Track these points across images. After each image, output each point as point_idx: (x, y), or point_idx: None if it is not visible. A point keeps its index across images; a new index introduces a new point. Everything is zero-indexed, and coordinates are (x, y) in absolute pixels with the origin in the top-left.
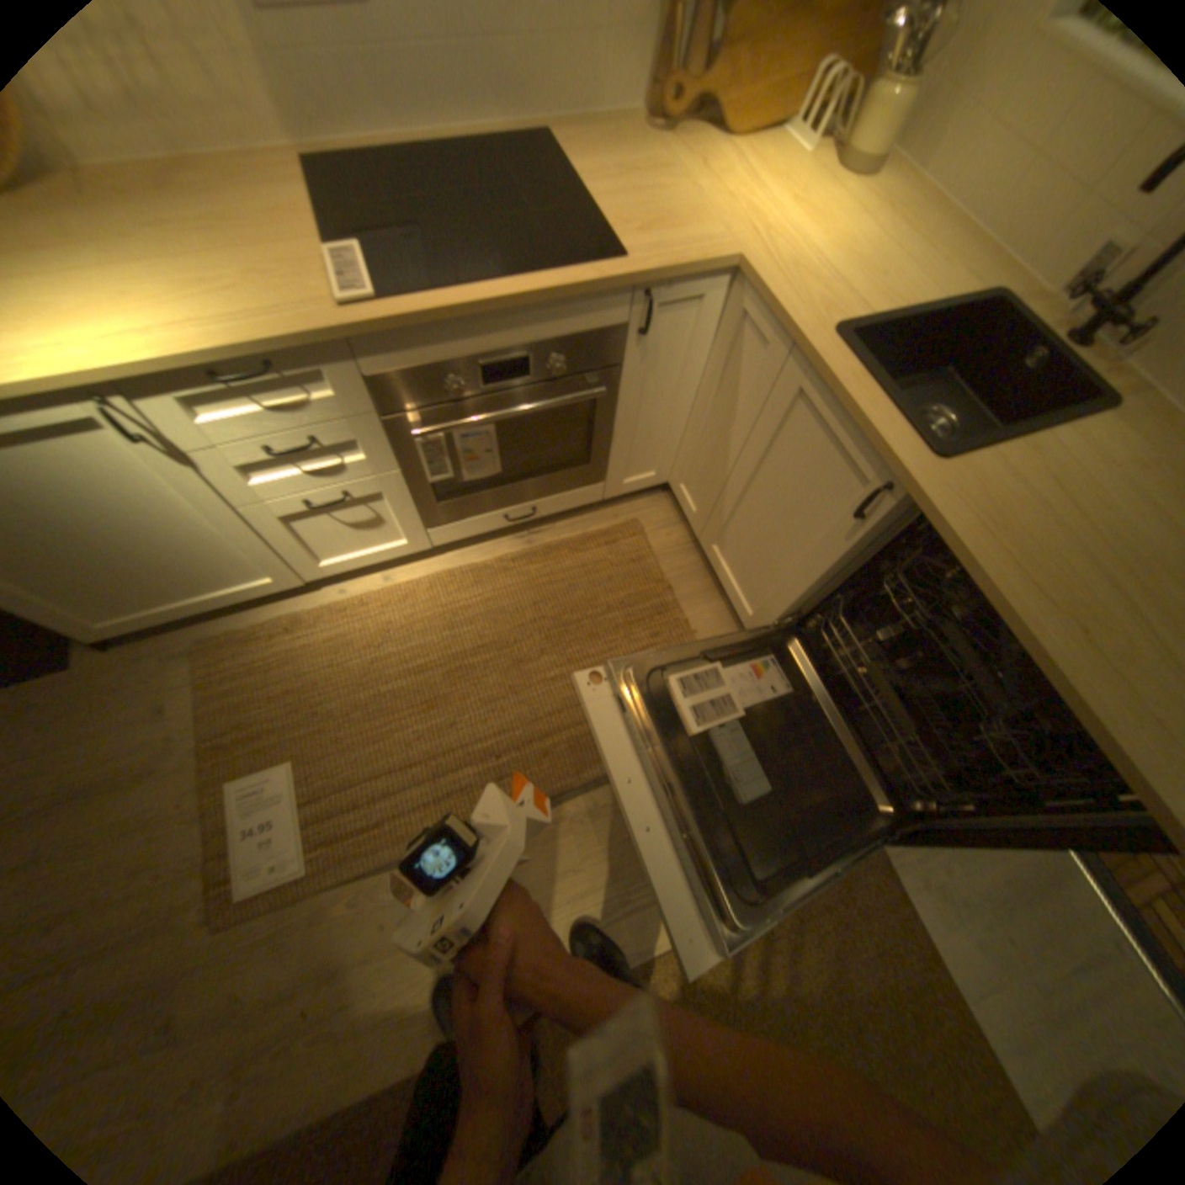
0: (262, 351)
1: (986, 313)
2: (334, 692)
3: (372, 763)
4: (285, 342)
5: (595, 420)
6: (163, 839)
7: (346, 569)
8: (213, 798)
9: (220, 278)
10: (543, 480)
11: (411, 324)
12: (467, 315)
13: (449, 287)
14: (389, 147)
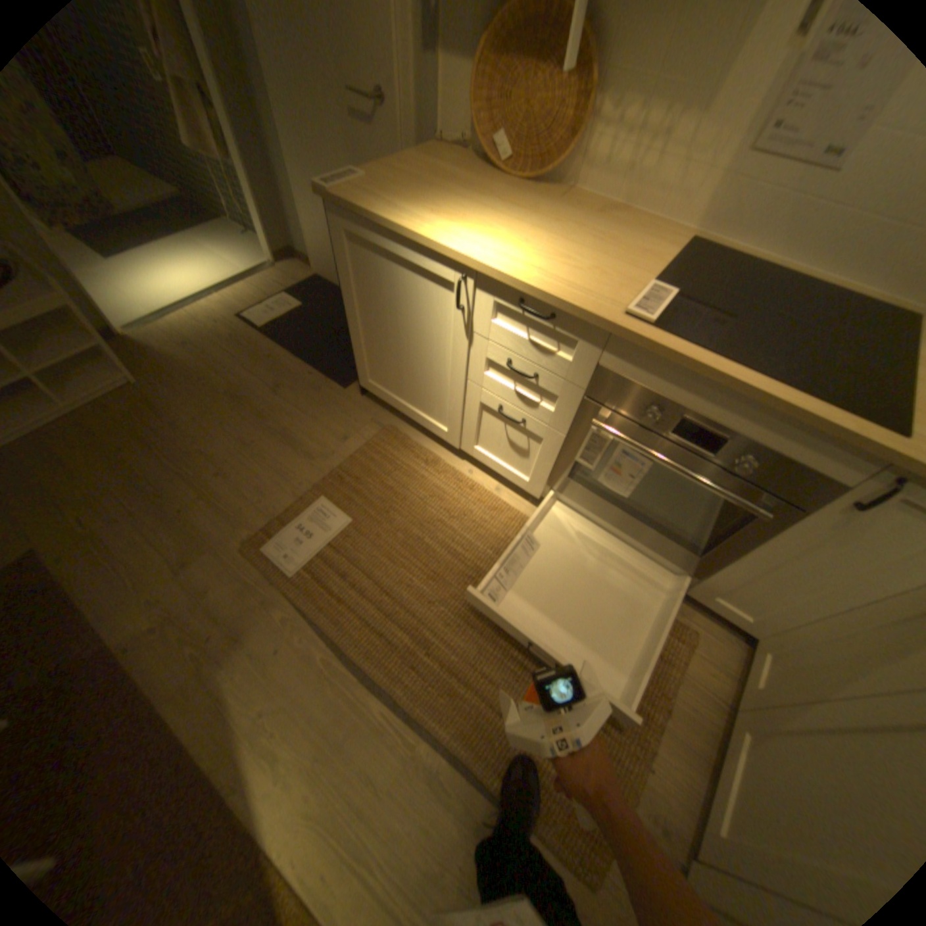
0: (559, 308)
1: None
2: (408, 514)
3: (377, 569)
4: (575, 311)
5: (741, 534)
6: (282, 490)
7: (486, 463)
8: (314, 497)
9: (580, 263)
10: (653, 534)
11: (662, 355)
12: (709, 378)
13: (714, 352)
14: (765, 264)
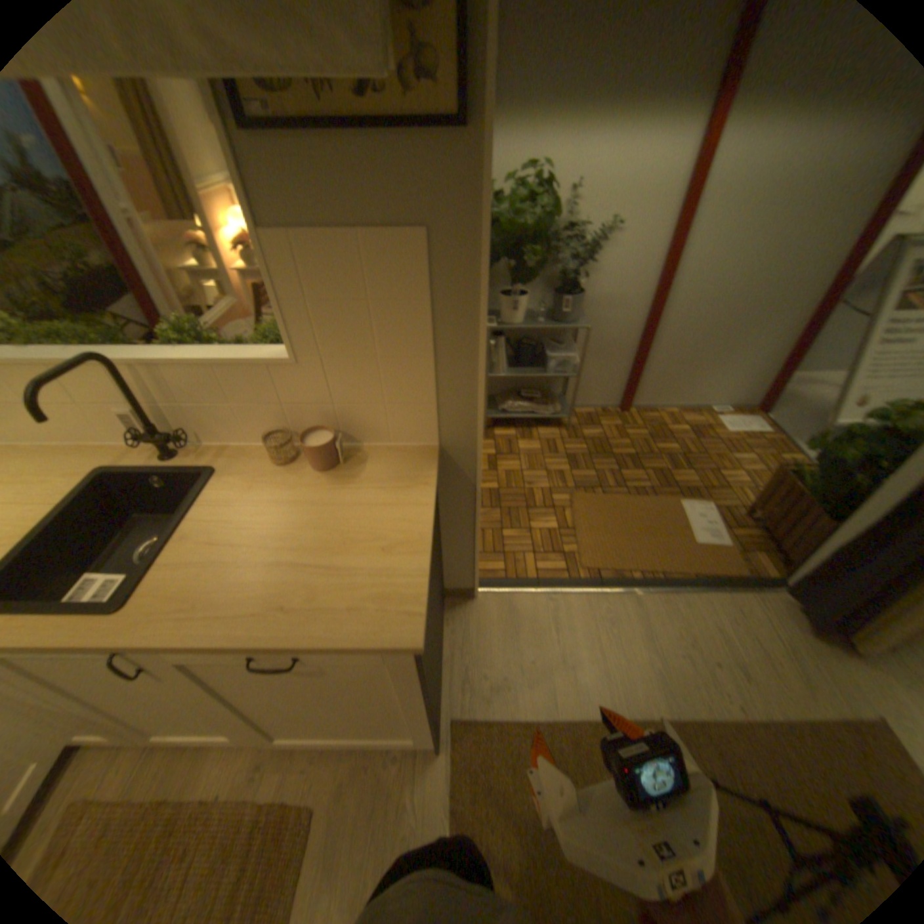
0: None
1: (103, 483)
2: None
3: None
4: None
5: None
6: None
7: None
8: None
9: None
10: None
11: None
12: None
13: None
14: None
